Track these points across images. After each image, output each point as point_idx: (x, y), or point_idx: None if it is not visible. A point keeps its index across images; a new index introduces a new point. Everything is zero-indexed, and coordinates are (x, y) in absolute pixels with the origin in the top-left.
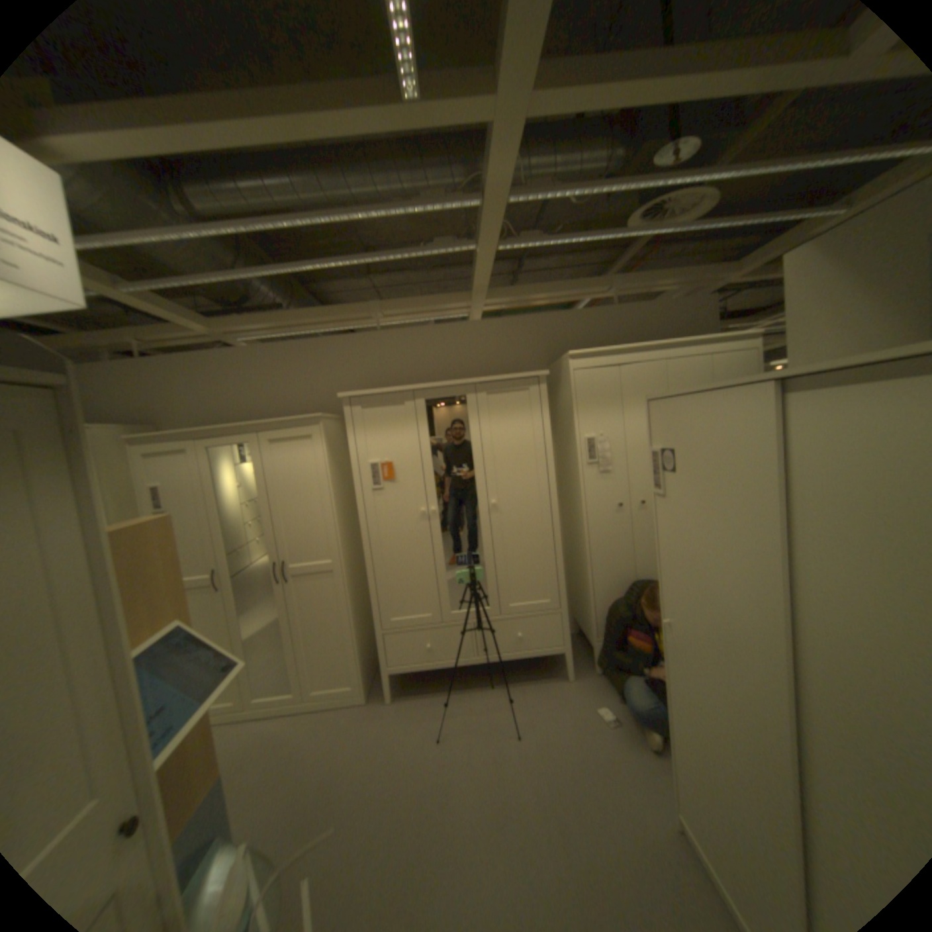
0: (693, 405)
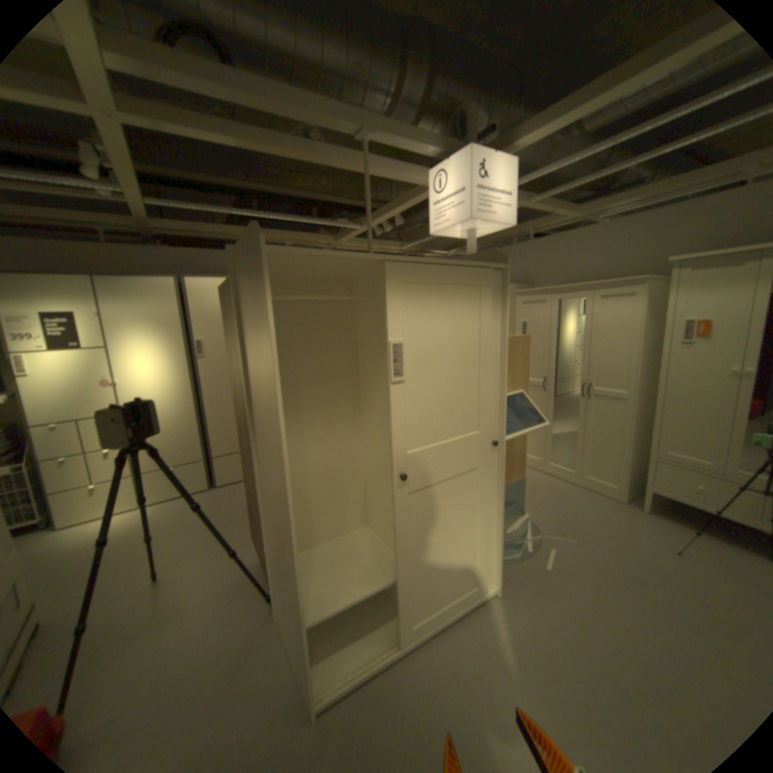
0: None
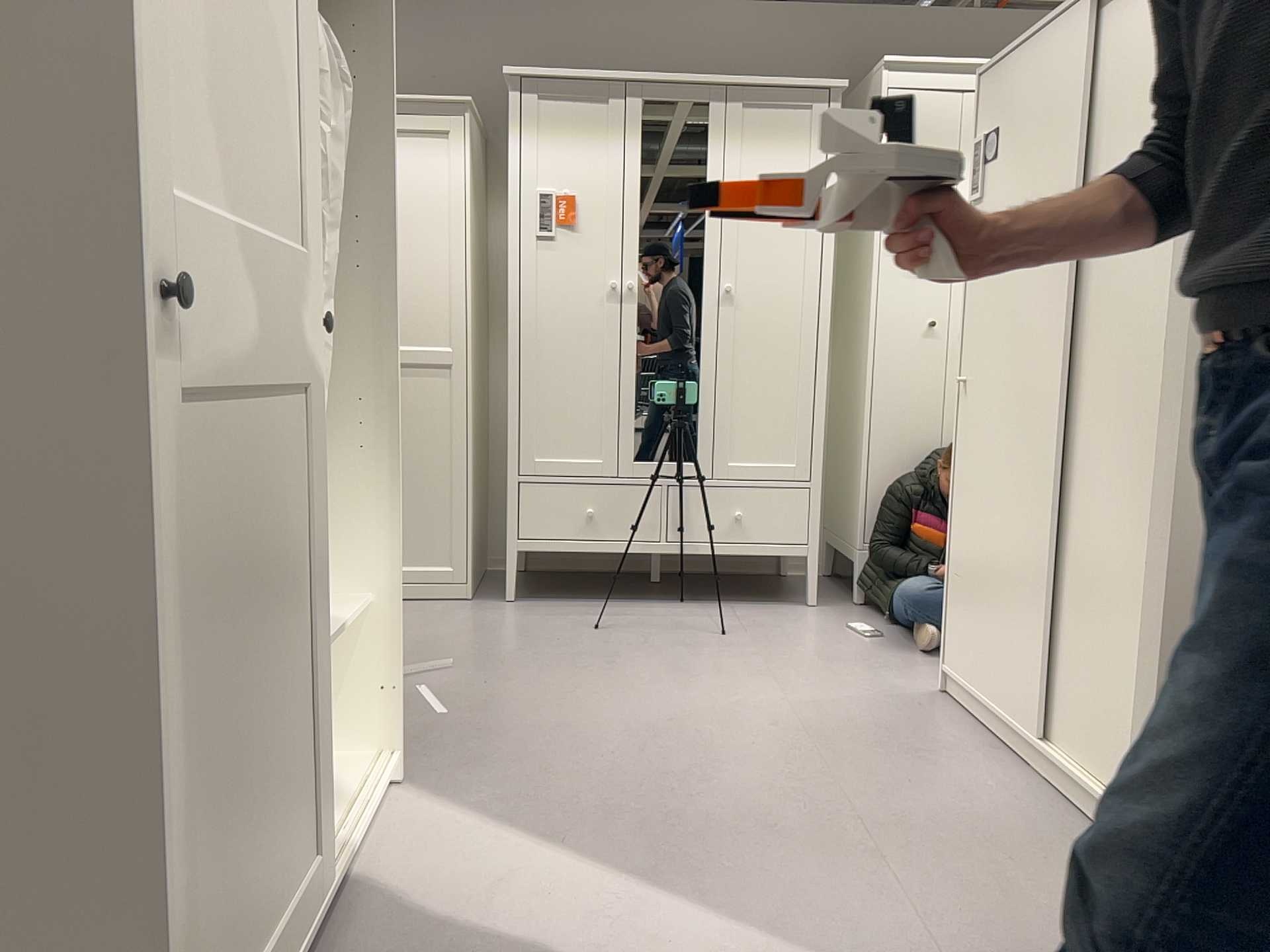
0: (1026, 55)
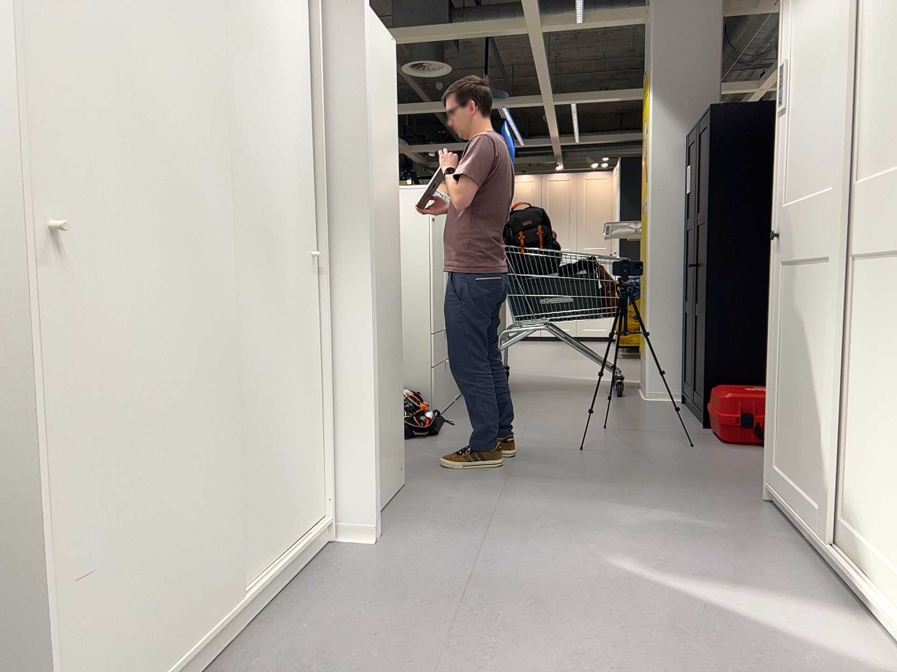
0: None
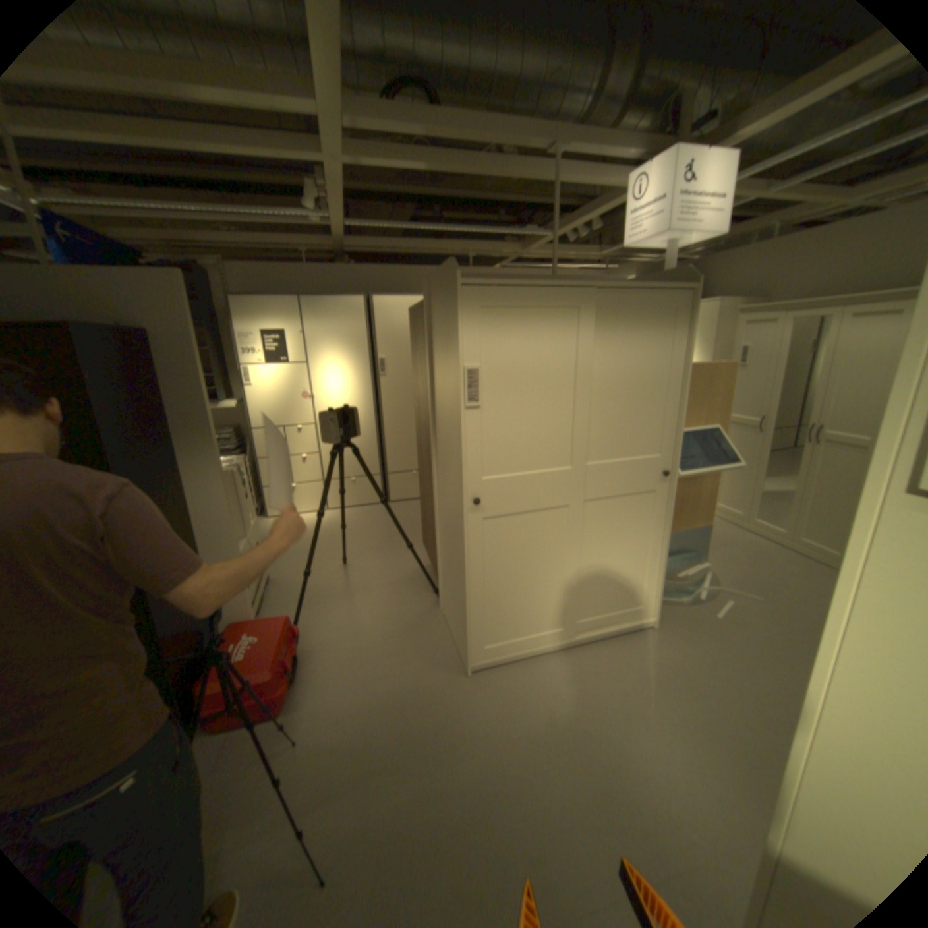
0: None
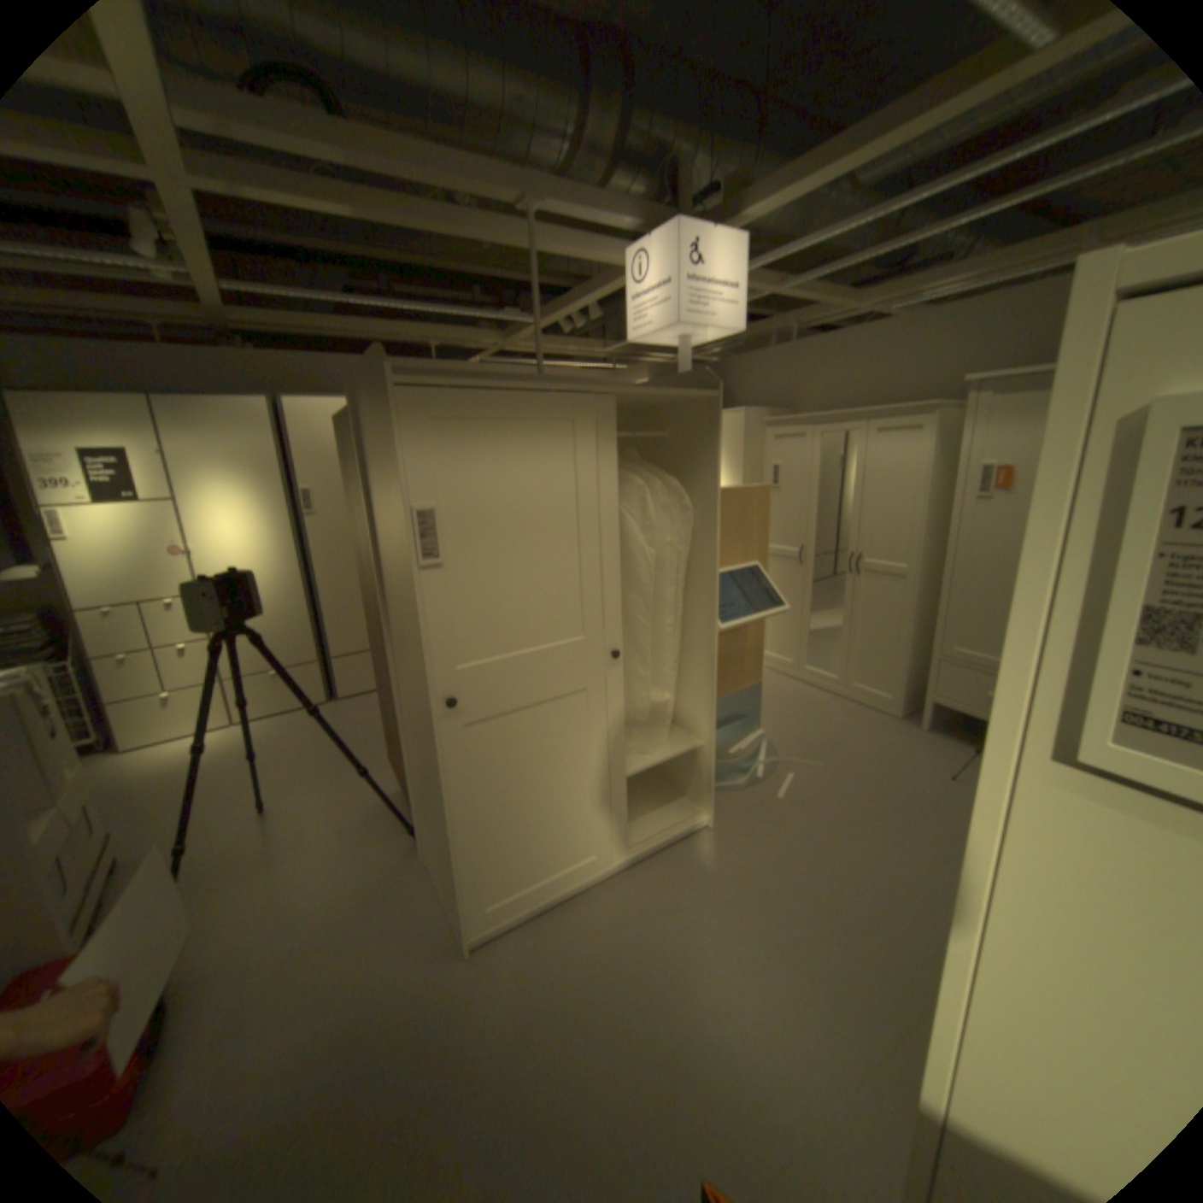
0: None
